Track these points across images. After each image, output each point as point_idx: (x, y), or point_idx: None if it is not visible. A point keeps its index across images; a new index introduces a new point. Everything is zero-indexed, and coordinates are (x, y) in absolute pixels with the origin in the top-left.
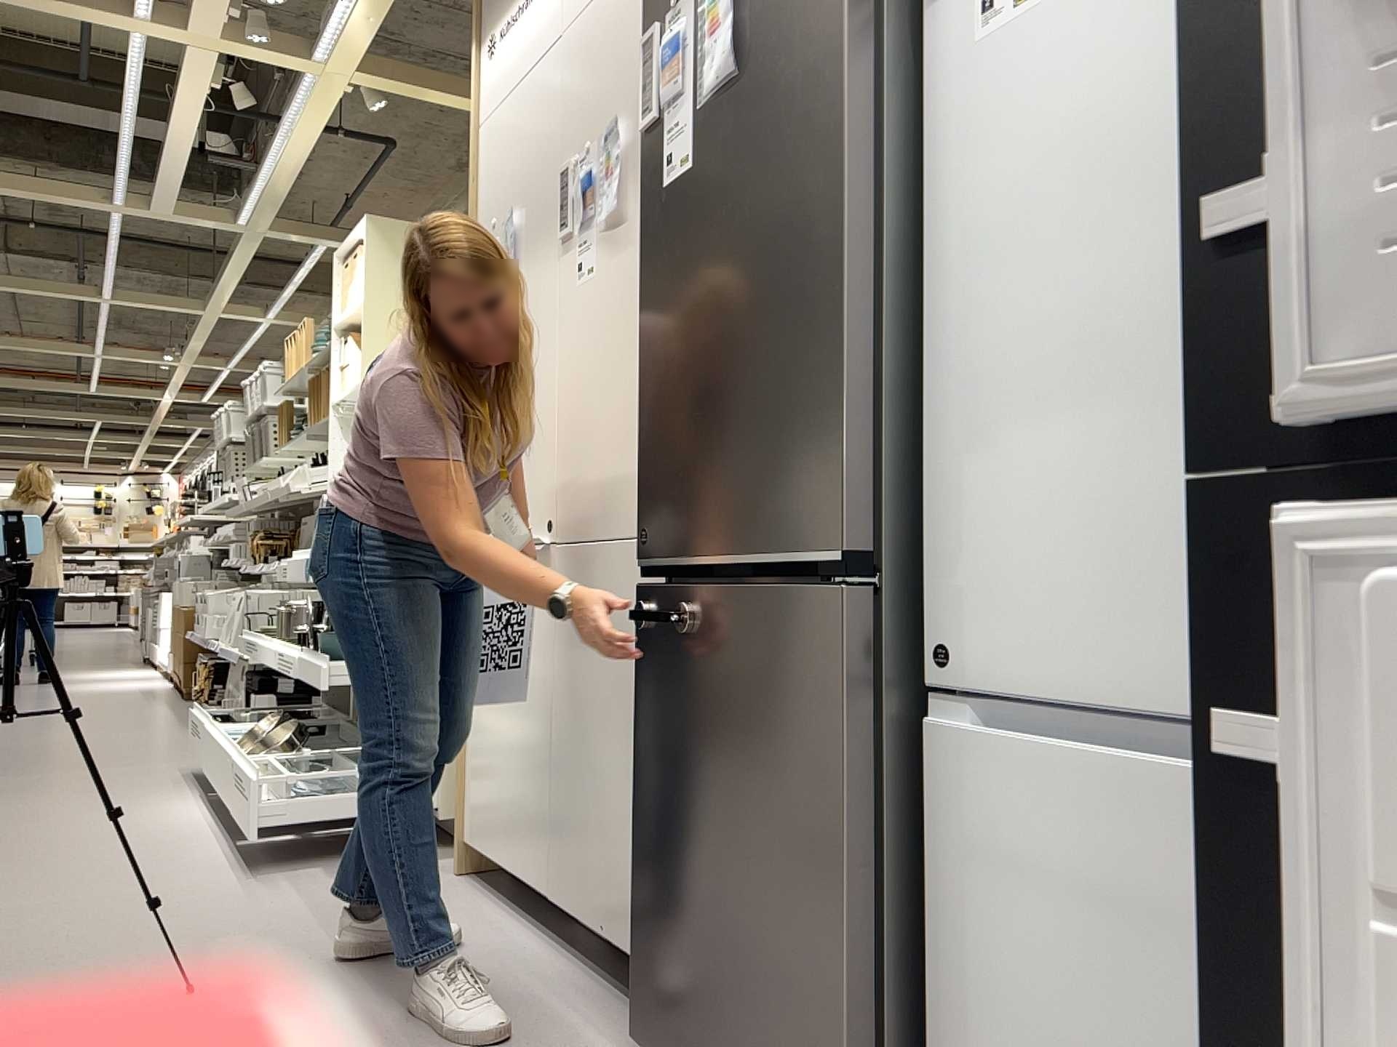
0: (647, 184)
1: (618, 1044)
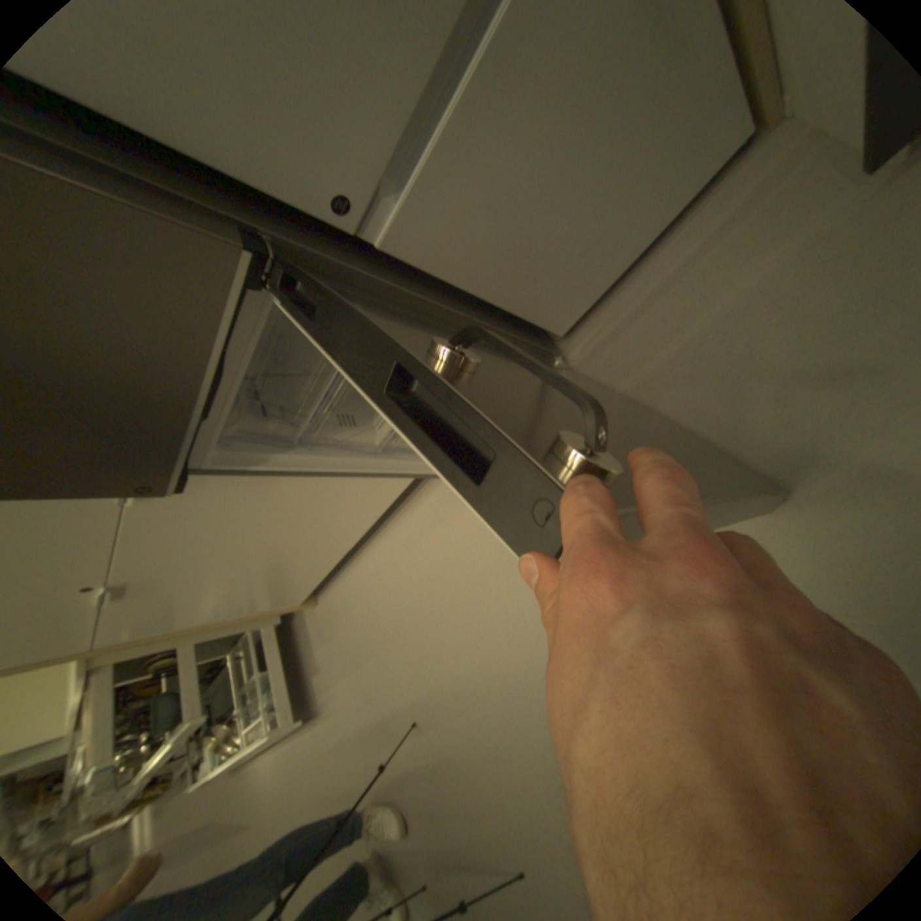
0: None
1: (440, 499)
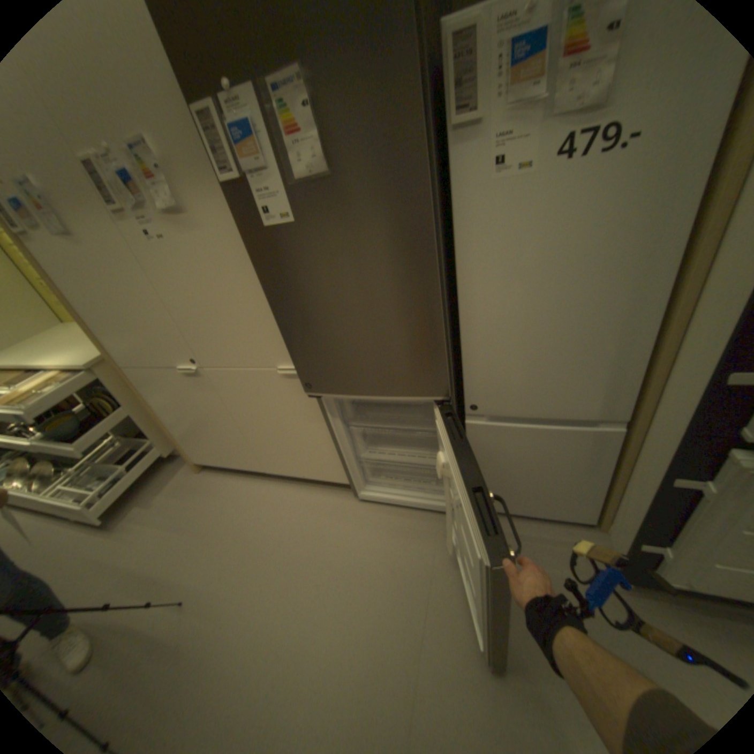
0: (241, 217)
1: (340, 505)
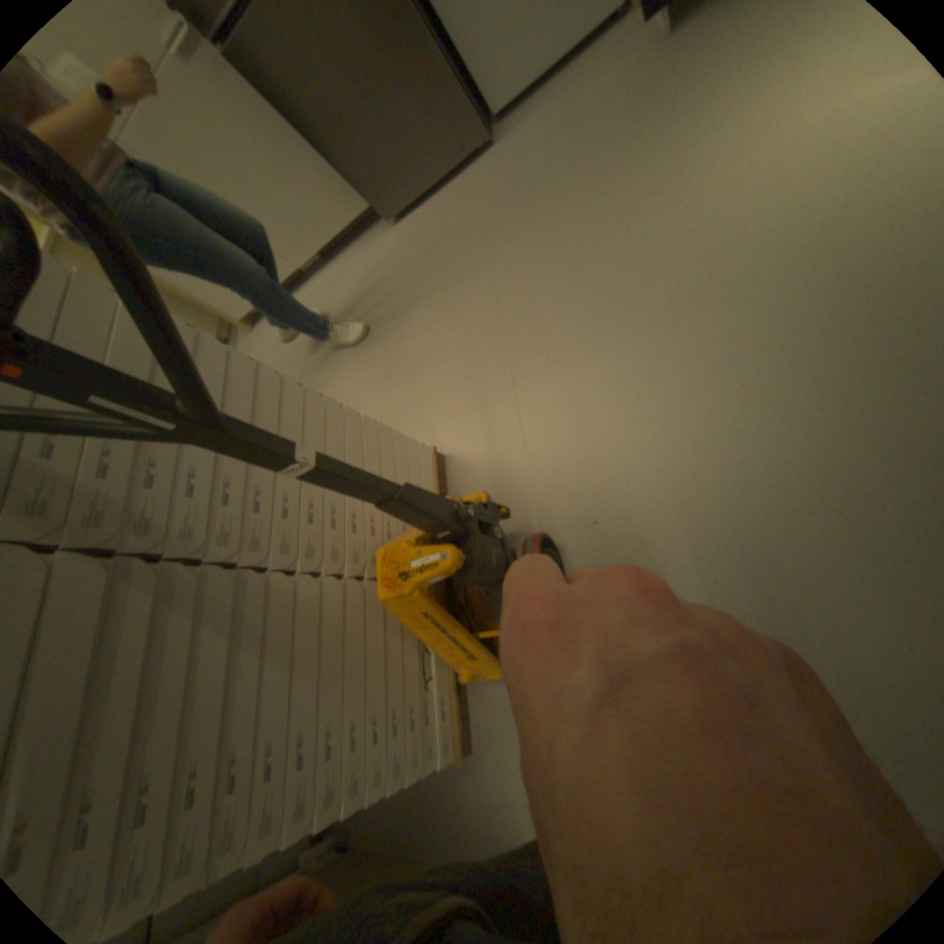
0: None
1: (380, 234)
